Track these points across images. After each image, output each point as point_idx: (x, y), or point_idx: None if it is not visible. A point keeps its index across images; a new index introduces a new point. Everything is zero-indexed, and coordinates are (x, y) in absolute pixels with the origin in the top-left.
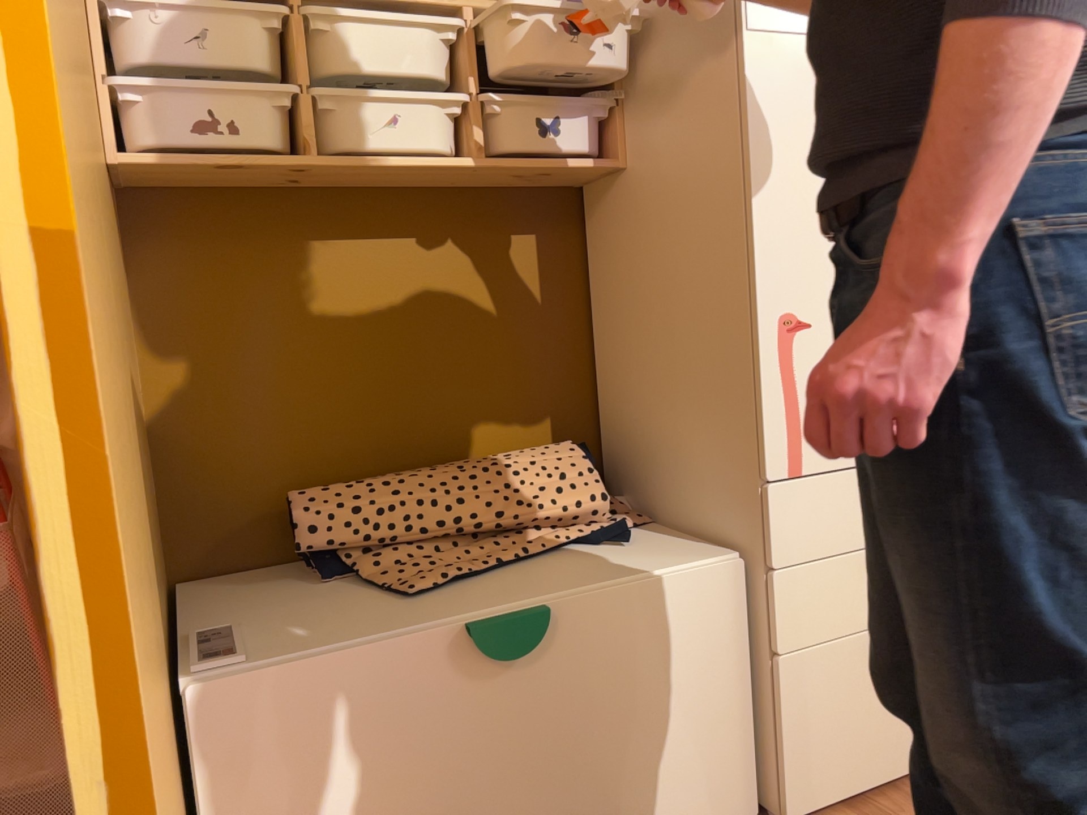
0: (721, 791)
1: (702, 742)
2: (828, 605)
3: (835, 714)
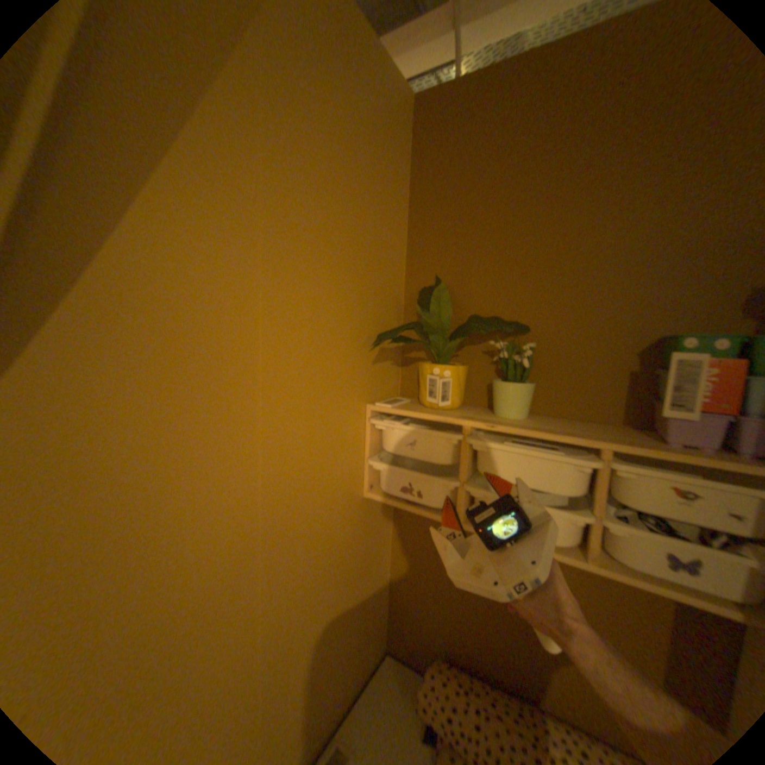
0: None
1: None
2: None
3: None
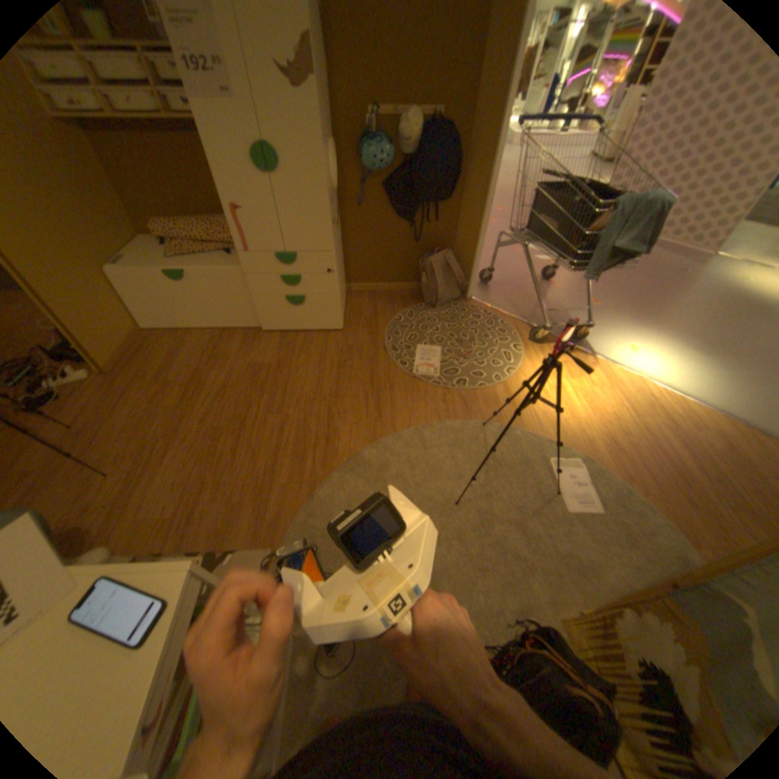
0: (247, 320)
1: (238, 309)
2: (265, 287)
3: (272, 312)
